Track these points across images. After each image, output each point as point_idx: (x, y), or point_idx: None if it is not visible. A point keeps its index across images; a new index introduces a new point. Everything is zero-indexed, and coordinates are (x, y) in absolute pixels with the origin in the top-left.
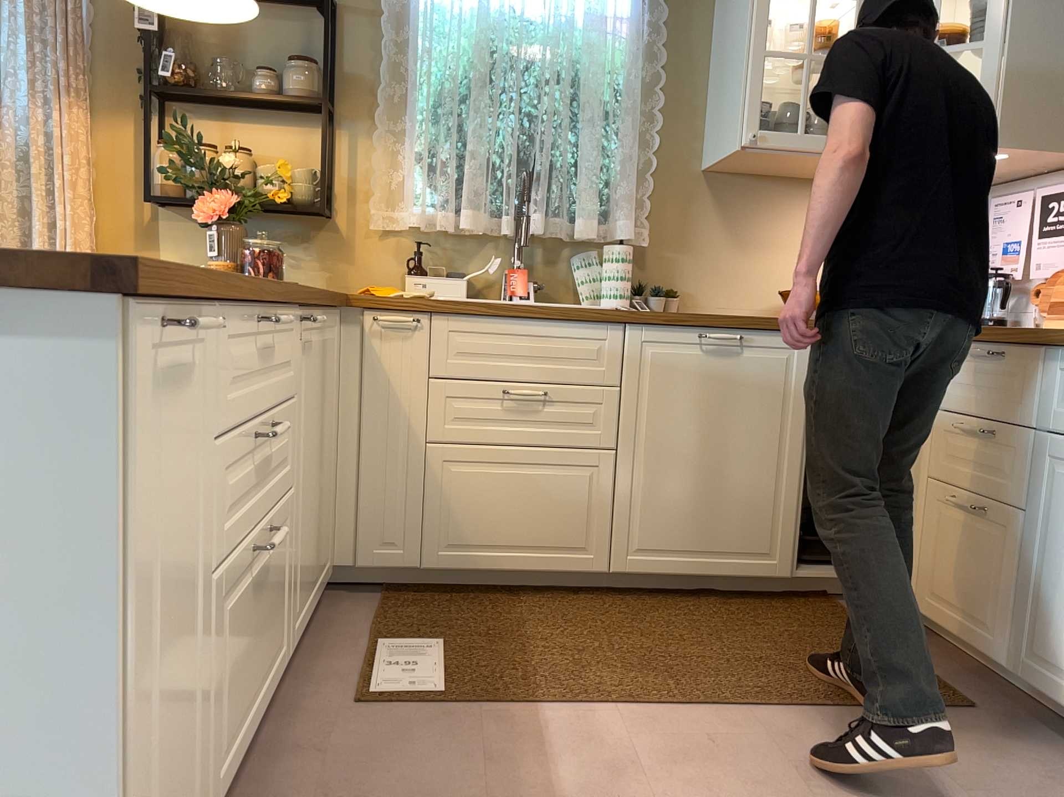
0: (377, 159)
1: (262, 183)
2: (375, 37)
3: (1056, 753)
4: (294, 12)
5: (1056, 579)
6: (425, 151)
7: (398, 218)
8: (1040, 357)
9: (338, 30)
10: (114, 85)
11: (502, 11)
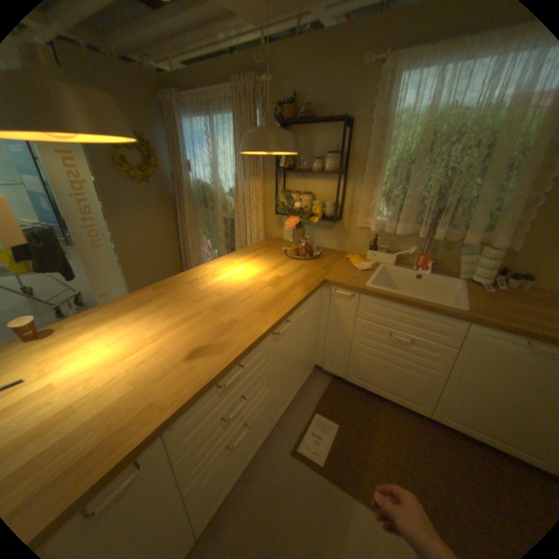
0: (361, 196)
1: (312, 208)
2: (369, 132)
3: None
4: (332, 125)
5: None
6: (386, 191)
7: (369, 222)
8: None
9: (351, 131)
10: (268, 166)
11: (446, 106)
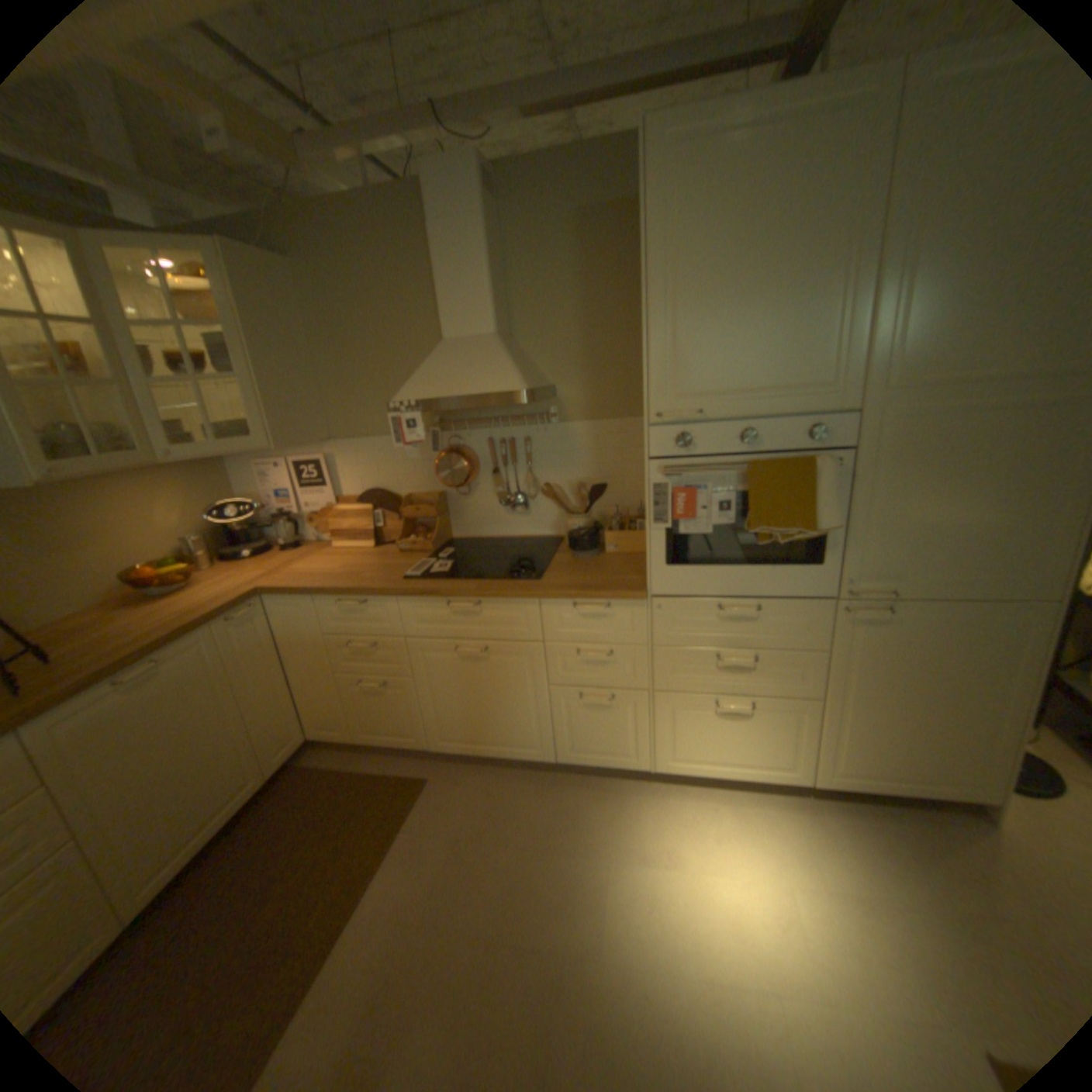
0: None
1: None
2: None
3: (470, 774)
4: None
5: (443, 703)
6: None
7: None
8: (393, 600)
9: None
10: None
11: None
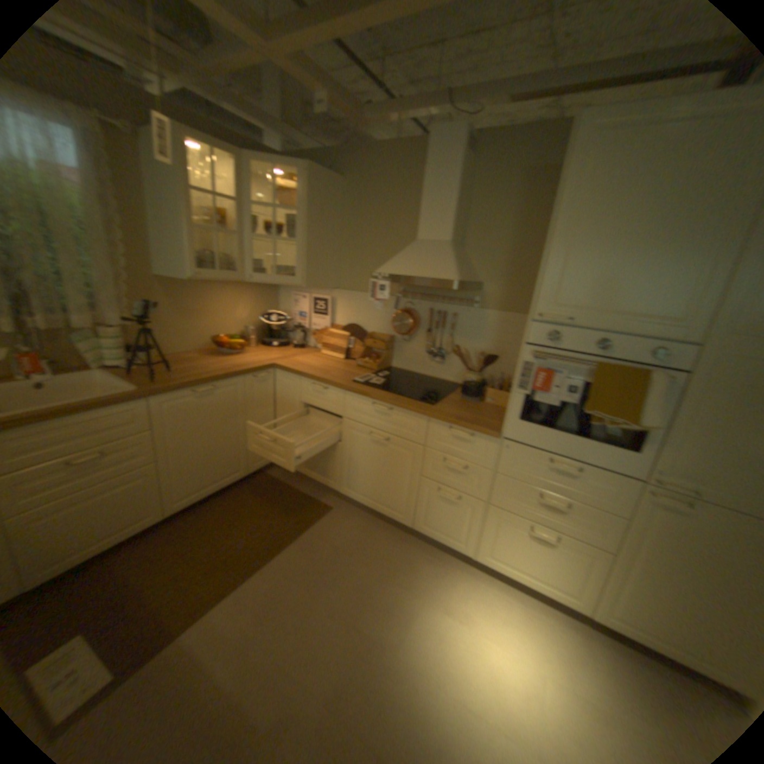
0: None
1: None
2: None
3: (357, 515)
4: None
5: (353, 465)
6: None
7: None
8: (341, 392)
9: None
10: None
11: None
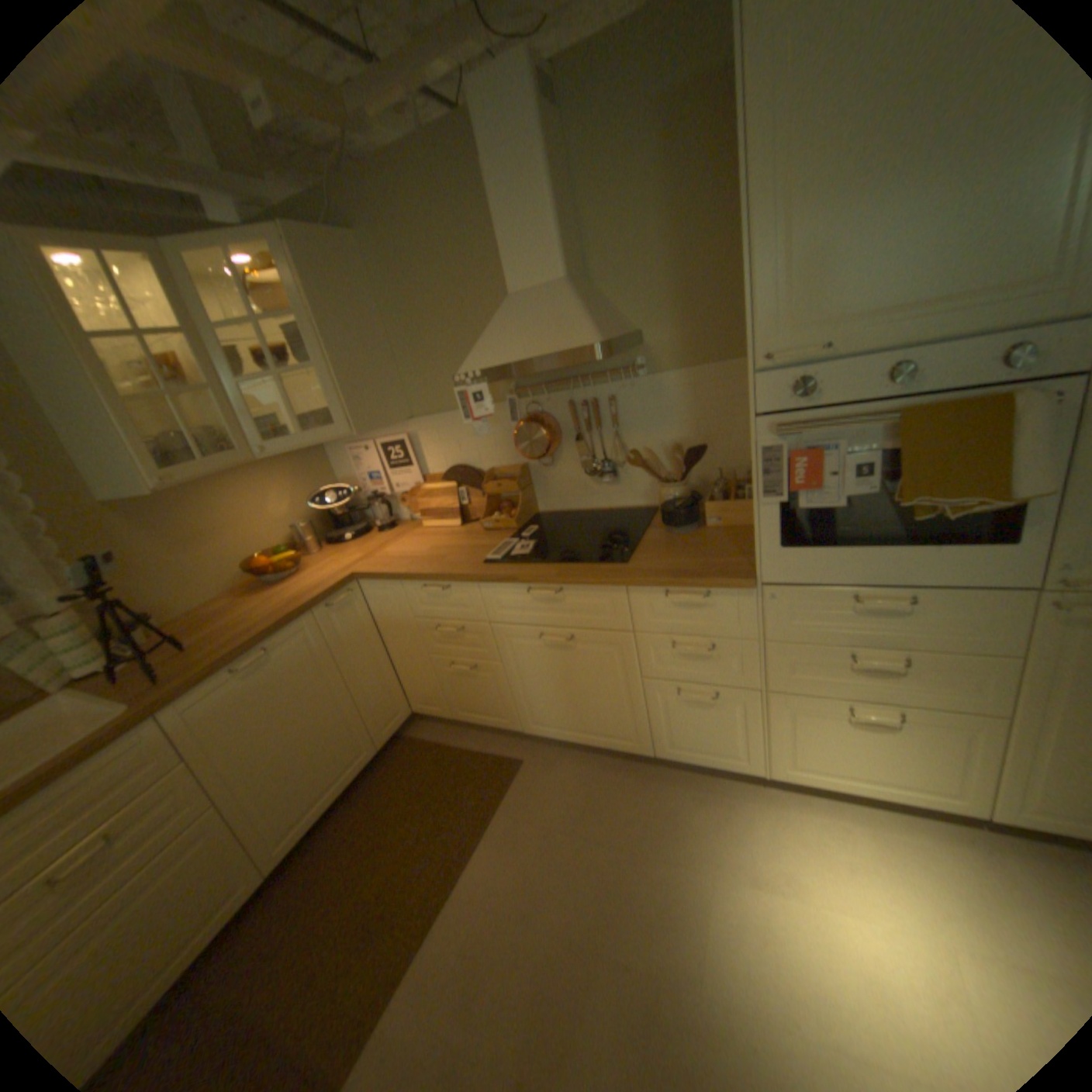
0: None
1: None
2: None
3: (565, 759)
4: None
5: (532, 689)
6: None
7: None
8: (474, 586)
9: None
10: None
11: None
